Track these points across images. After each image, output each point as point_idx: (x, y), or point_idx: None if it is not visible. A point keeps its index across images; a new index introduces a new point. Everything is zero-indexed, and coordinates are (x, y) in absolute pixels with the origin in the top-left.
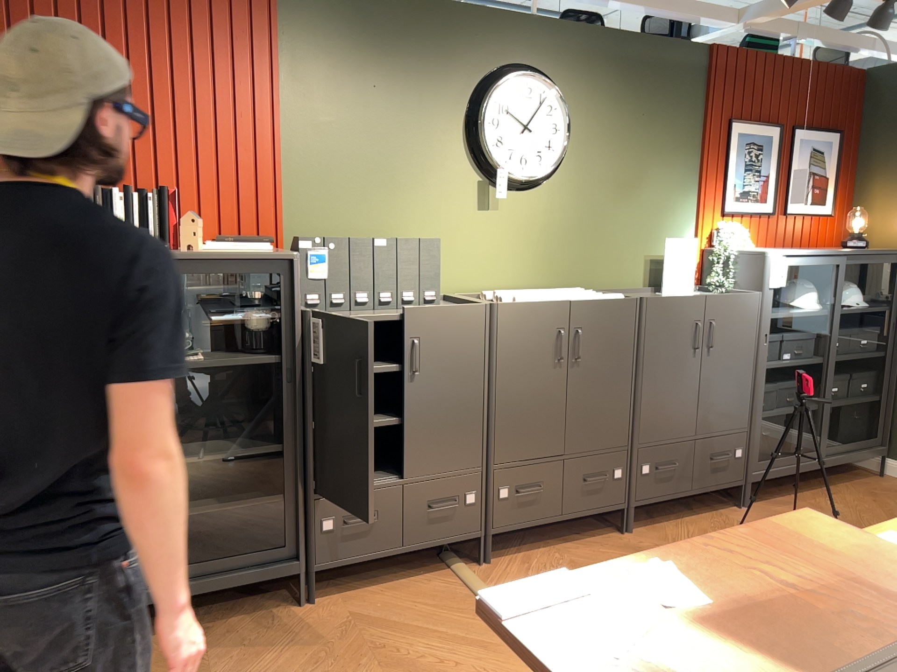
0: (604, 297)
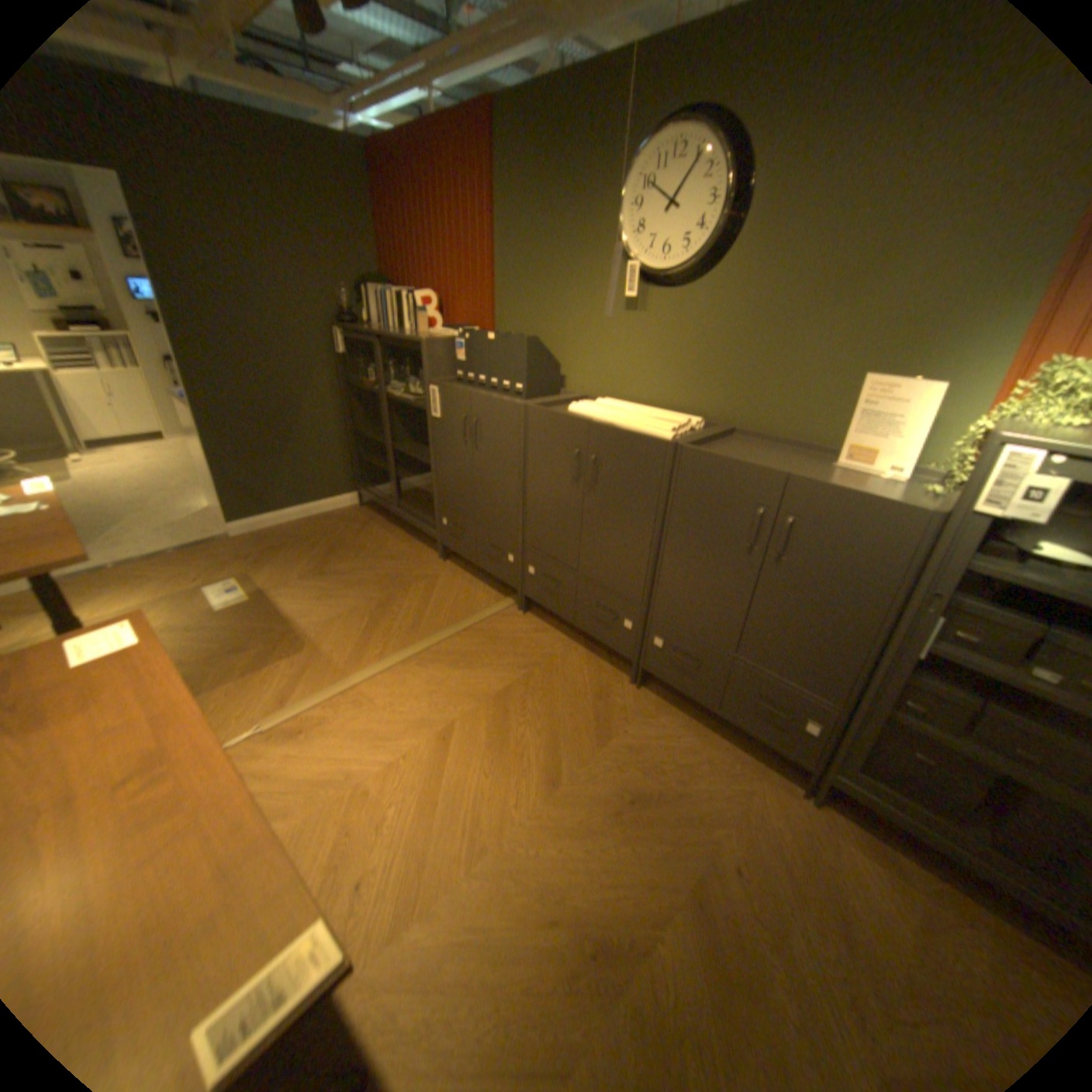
0: (647, 431)
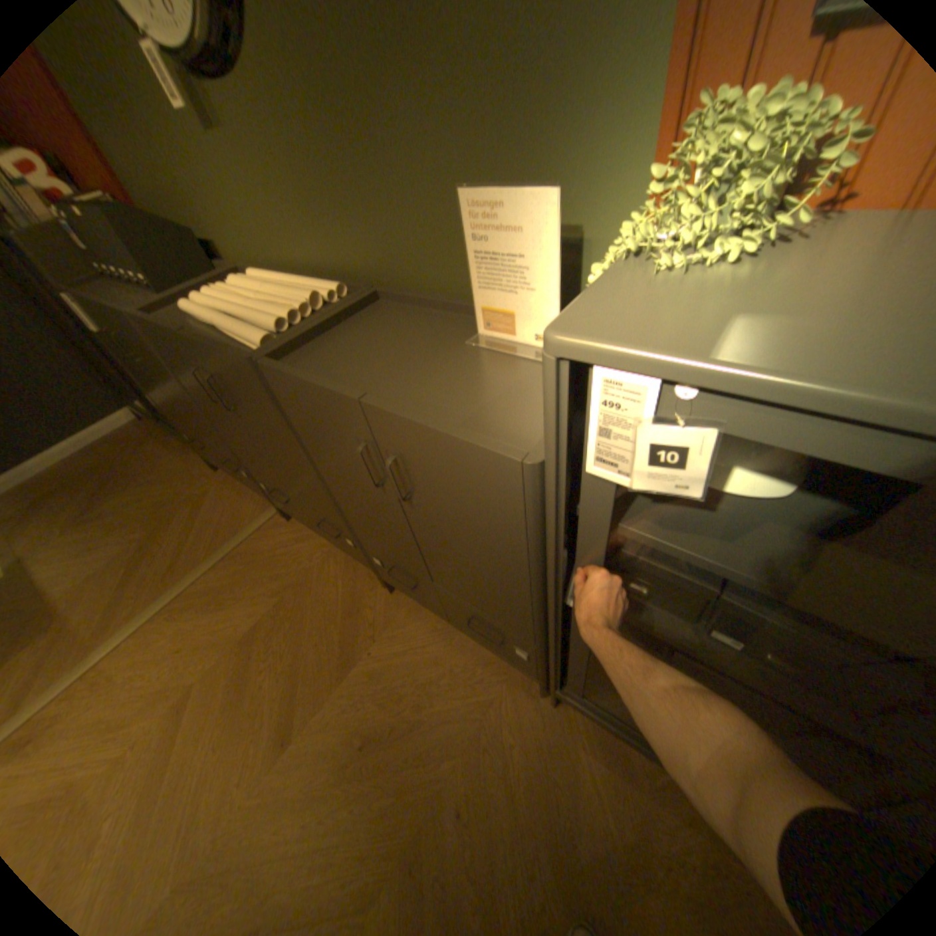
0: (239, 335)
